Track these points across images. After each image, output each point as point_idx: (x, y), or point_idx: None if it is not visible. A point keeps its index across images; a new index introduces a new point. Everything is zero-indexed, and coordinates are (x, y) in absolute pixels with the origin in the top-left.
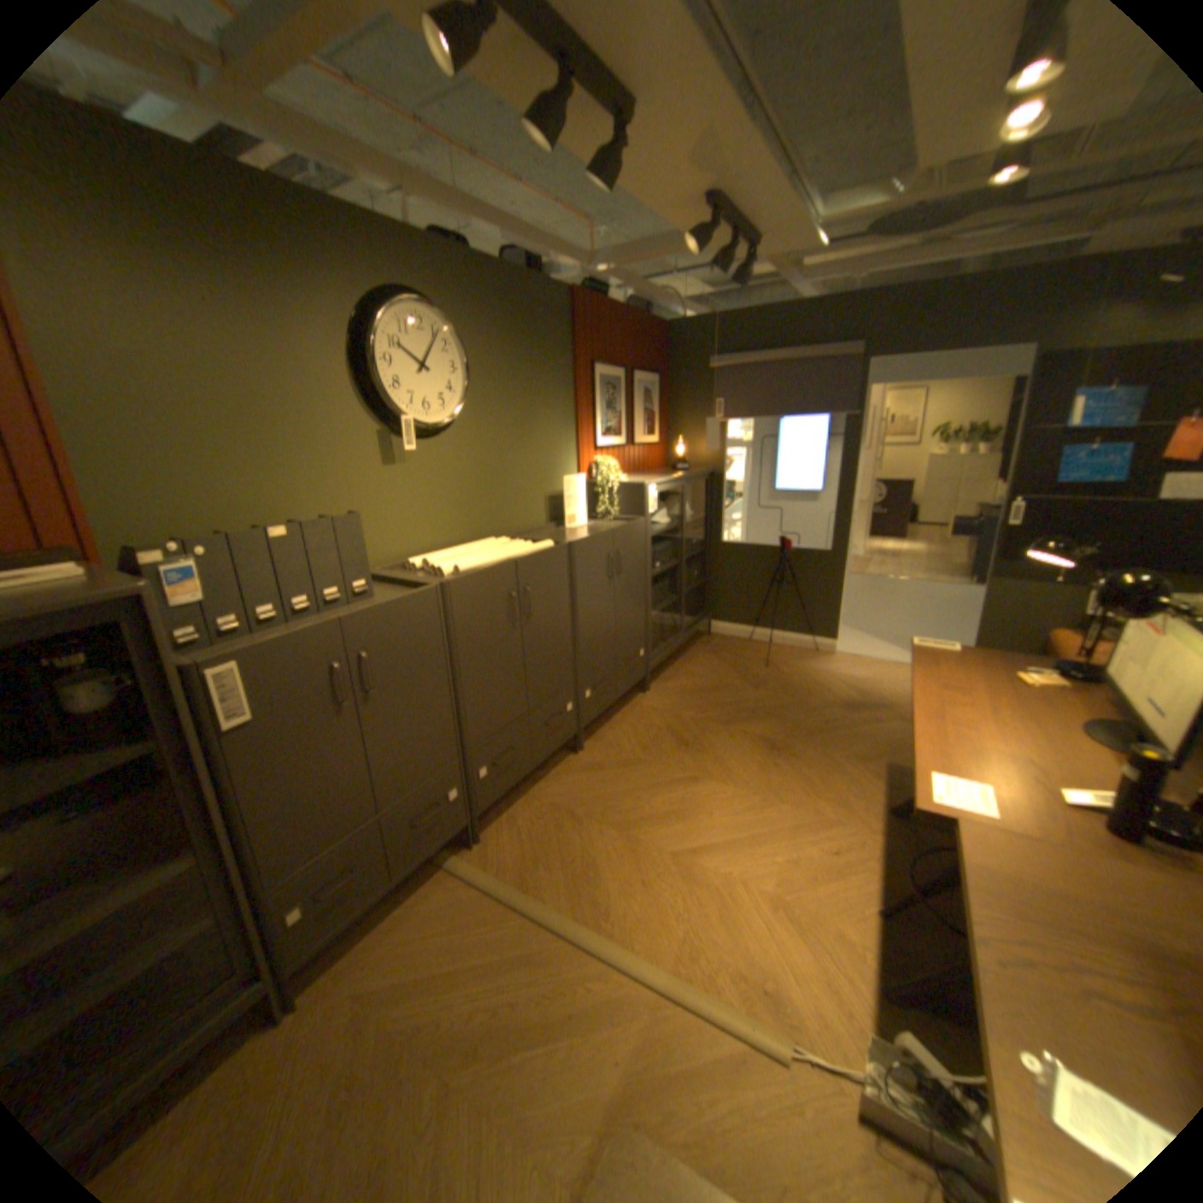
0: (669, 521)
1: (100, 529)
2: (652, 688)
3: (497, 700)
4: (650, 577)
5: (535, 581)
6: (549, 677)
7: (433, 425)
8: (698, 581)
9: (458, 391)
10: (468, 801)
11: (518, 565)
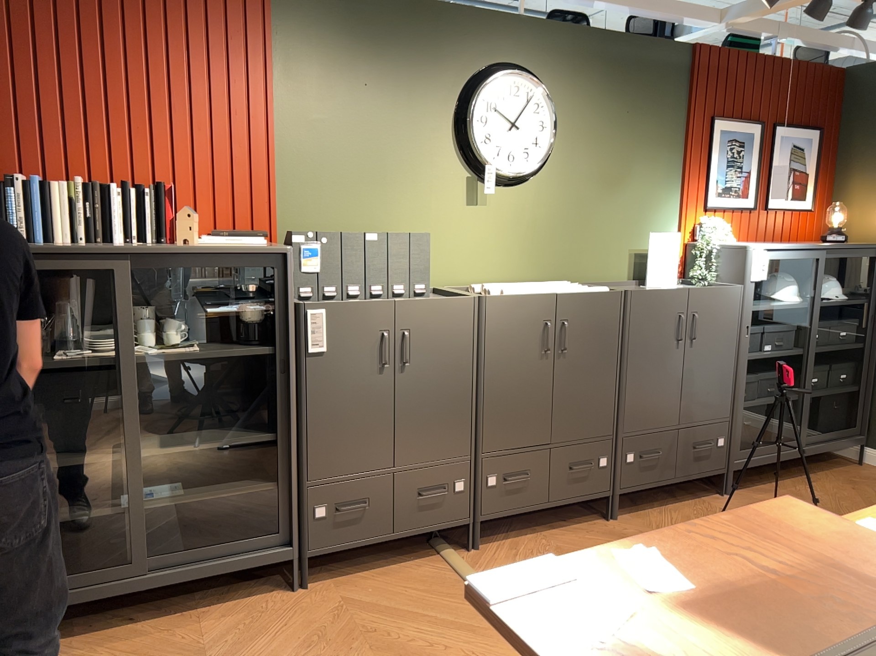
0: (800, 299)
1: (280, 225)
2: (738, 493)
3: (517, 417)
4: (751, 356)
5: (577, 317)
6: (581, 419)
7: (513, 173)
8: (848, 386)
9: (548, 146)
10: (475, 505)
11: (560, 297)
